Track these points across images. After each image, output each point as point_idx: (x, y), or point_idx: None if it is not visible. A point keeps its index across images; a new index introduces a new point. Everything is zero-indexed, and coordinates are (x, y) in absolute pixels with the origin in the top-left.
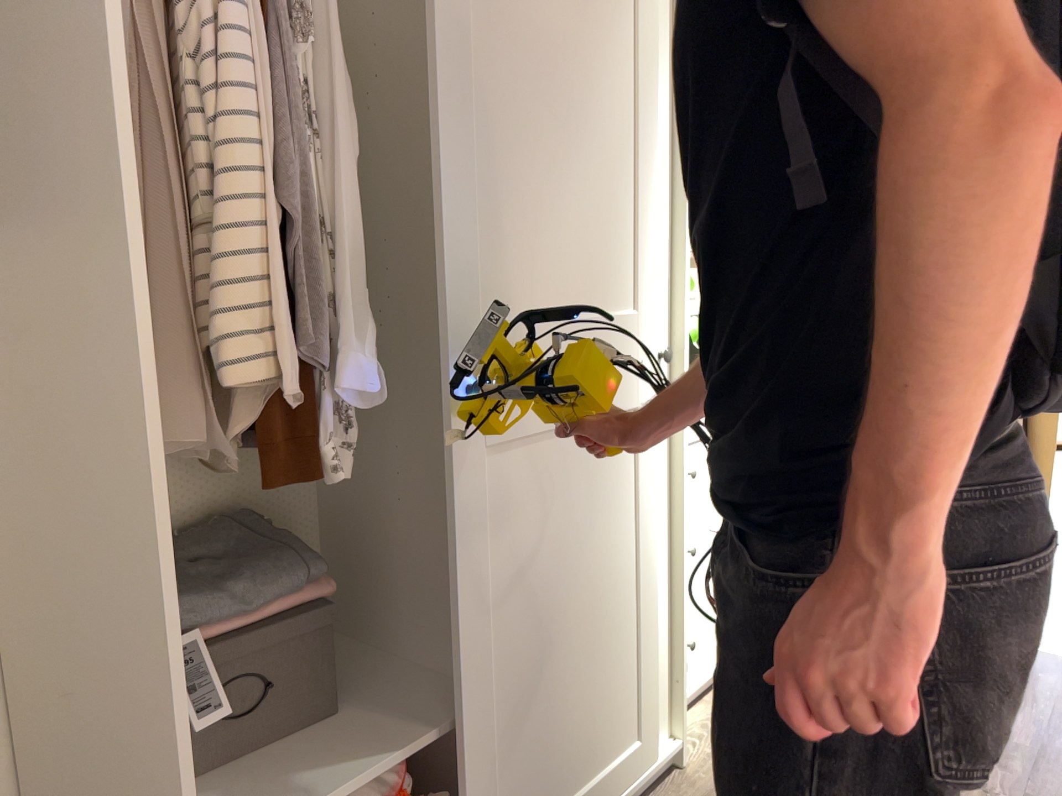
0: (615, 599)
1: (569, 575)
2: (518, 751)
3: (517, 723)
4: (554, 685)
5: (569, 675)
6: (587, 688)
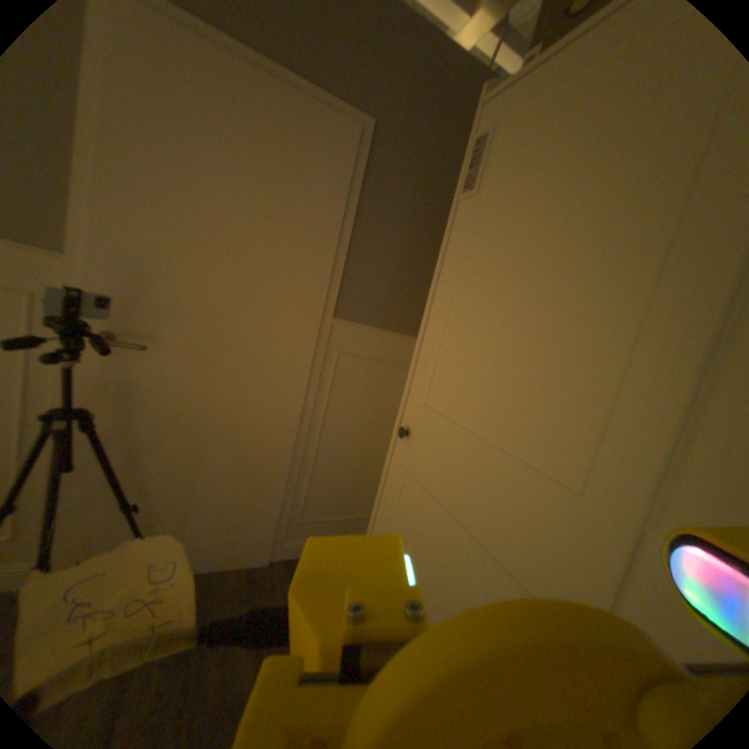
0: None
1: None
2: None
3: None
4: None
5: None
6: None
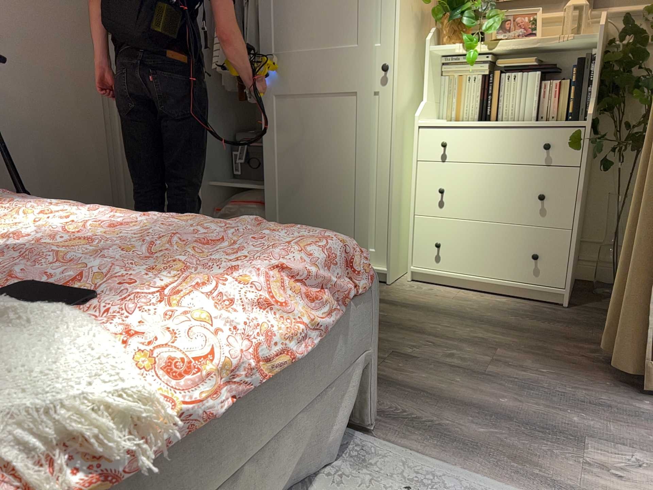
0: (350, 180)
1: (321, 157)
2: (285, 206)
3: (285, 196)
4: (313, 197)
5: (321, 198)
6: (331, 209)
